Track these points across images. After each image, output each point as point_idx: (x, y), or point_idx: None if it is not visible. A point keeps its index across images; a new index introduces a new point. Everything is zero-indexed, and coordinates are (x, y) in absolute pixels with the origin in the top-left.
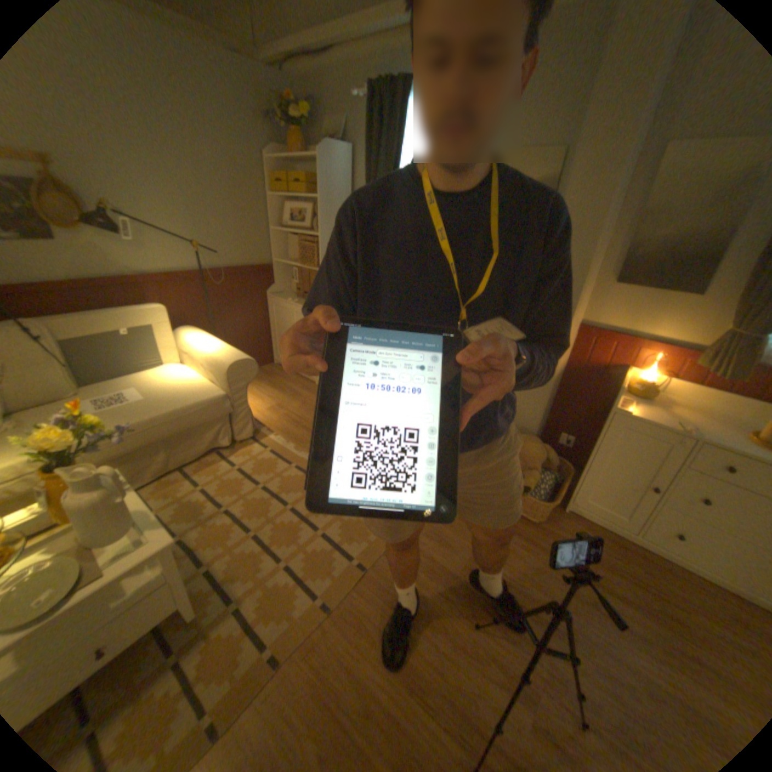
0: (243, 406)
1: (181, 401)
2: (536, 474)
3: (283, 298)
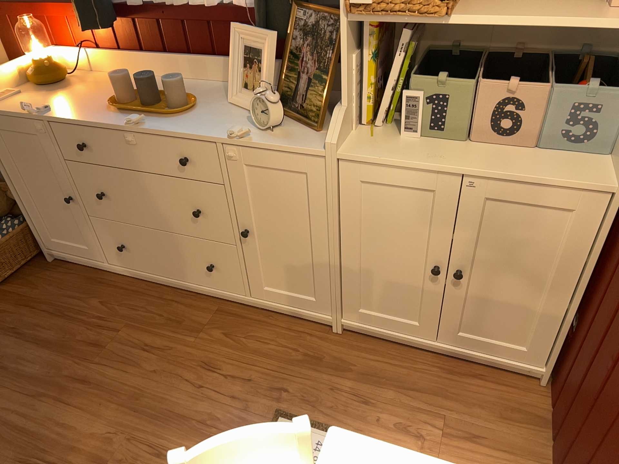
0: None
1: None
2: None
3: None
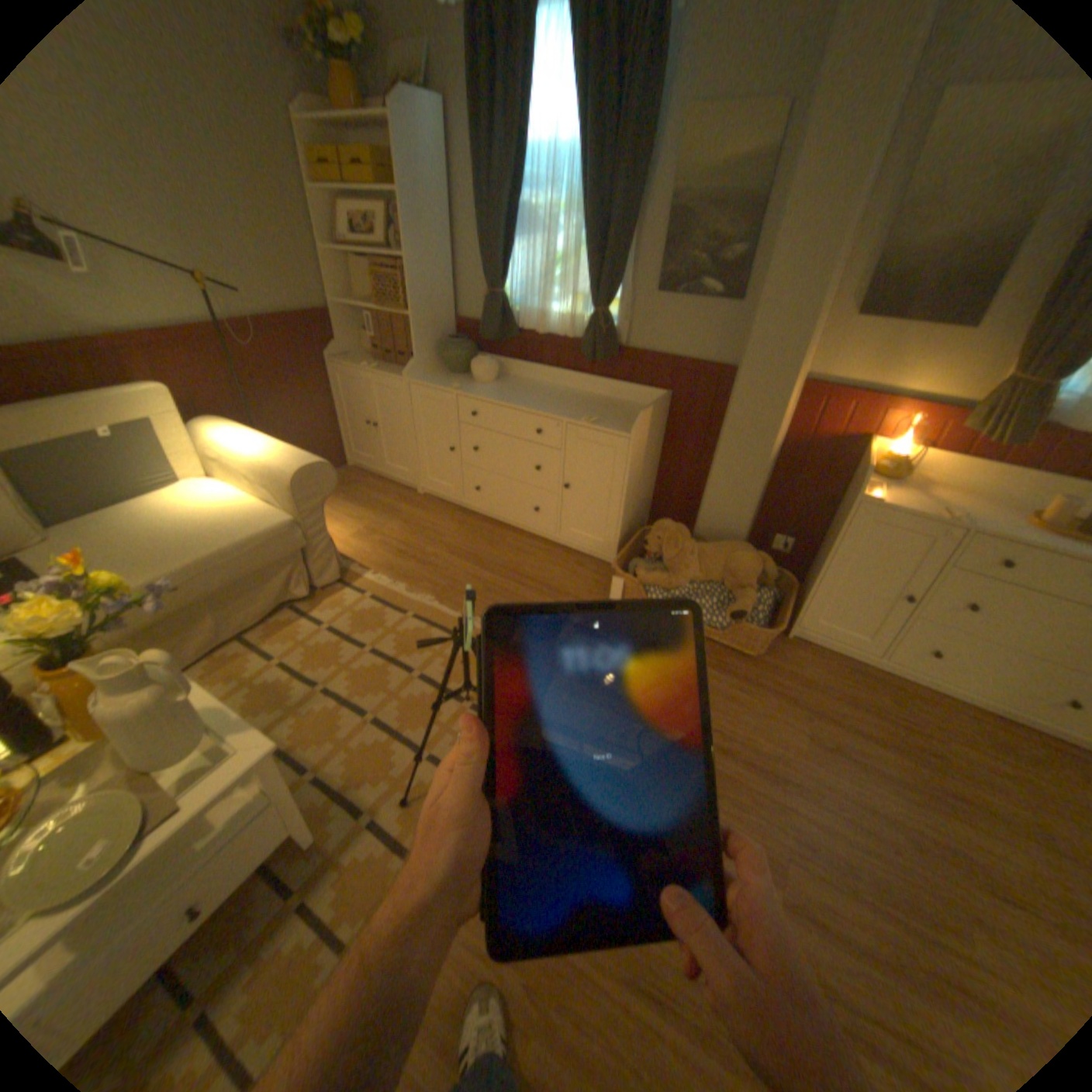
0: (322, 536)
1: (226, 535)
2: (752, 593)
3: (354, 363)
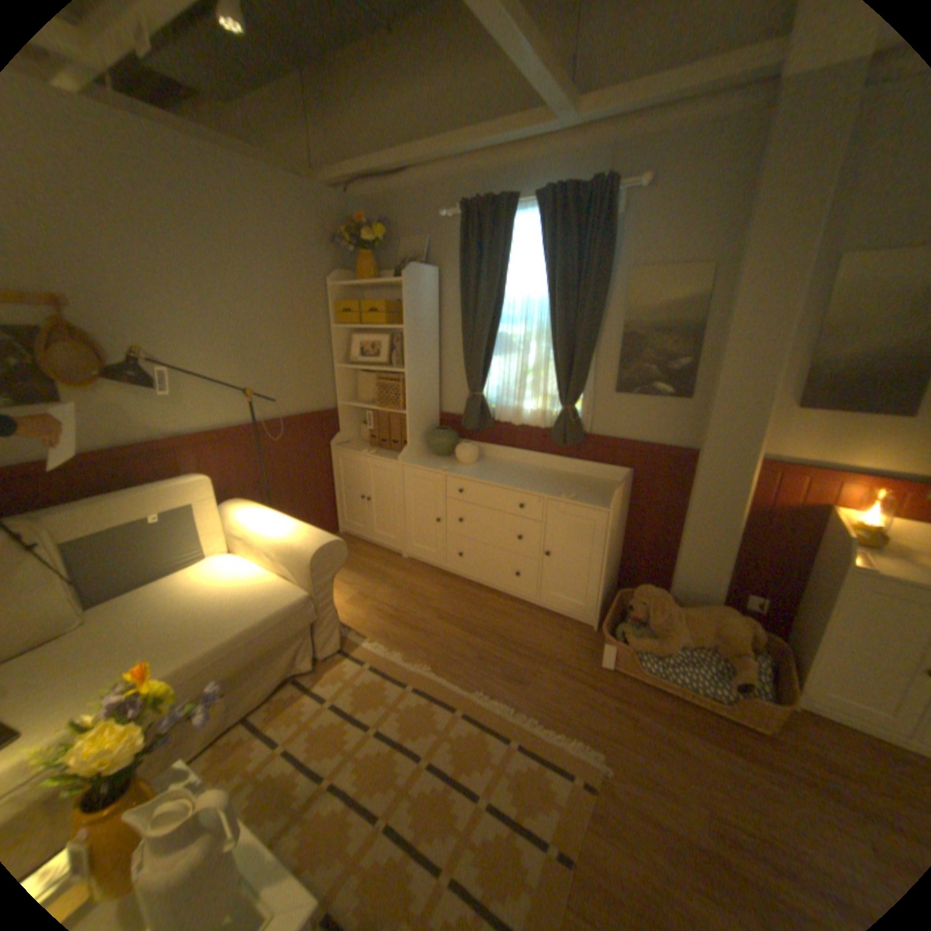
0: (329, 607)
1: (250, 614)
2: (752, 662)
3: (355, 448)
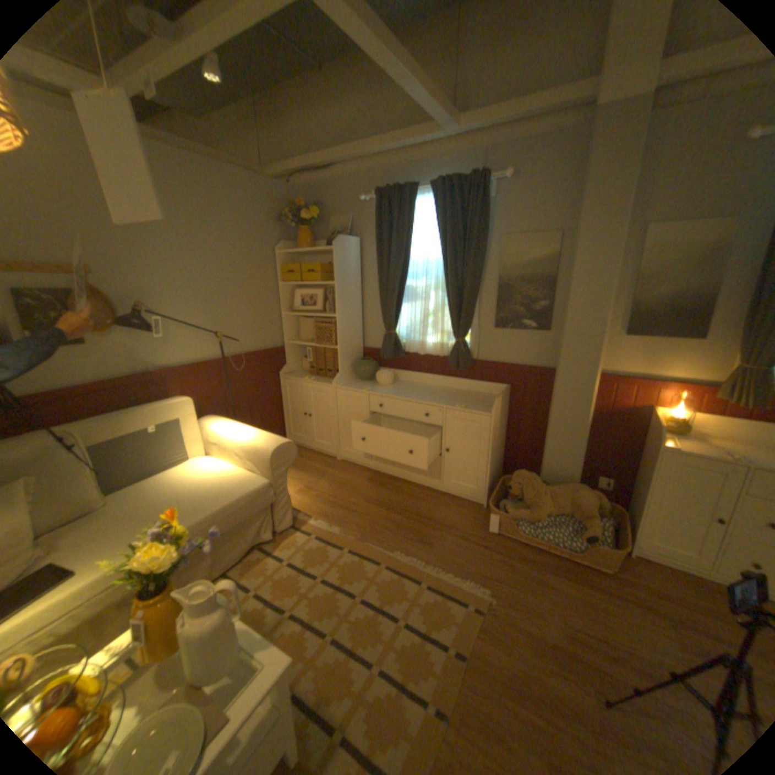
0: (284, 492)
1: (227, 495)
2: (597, 522)
3: (298, 377)
